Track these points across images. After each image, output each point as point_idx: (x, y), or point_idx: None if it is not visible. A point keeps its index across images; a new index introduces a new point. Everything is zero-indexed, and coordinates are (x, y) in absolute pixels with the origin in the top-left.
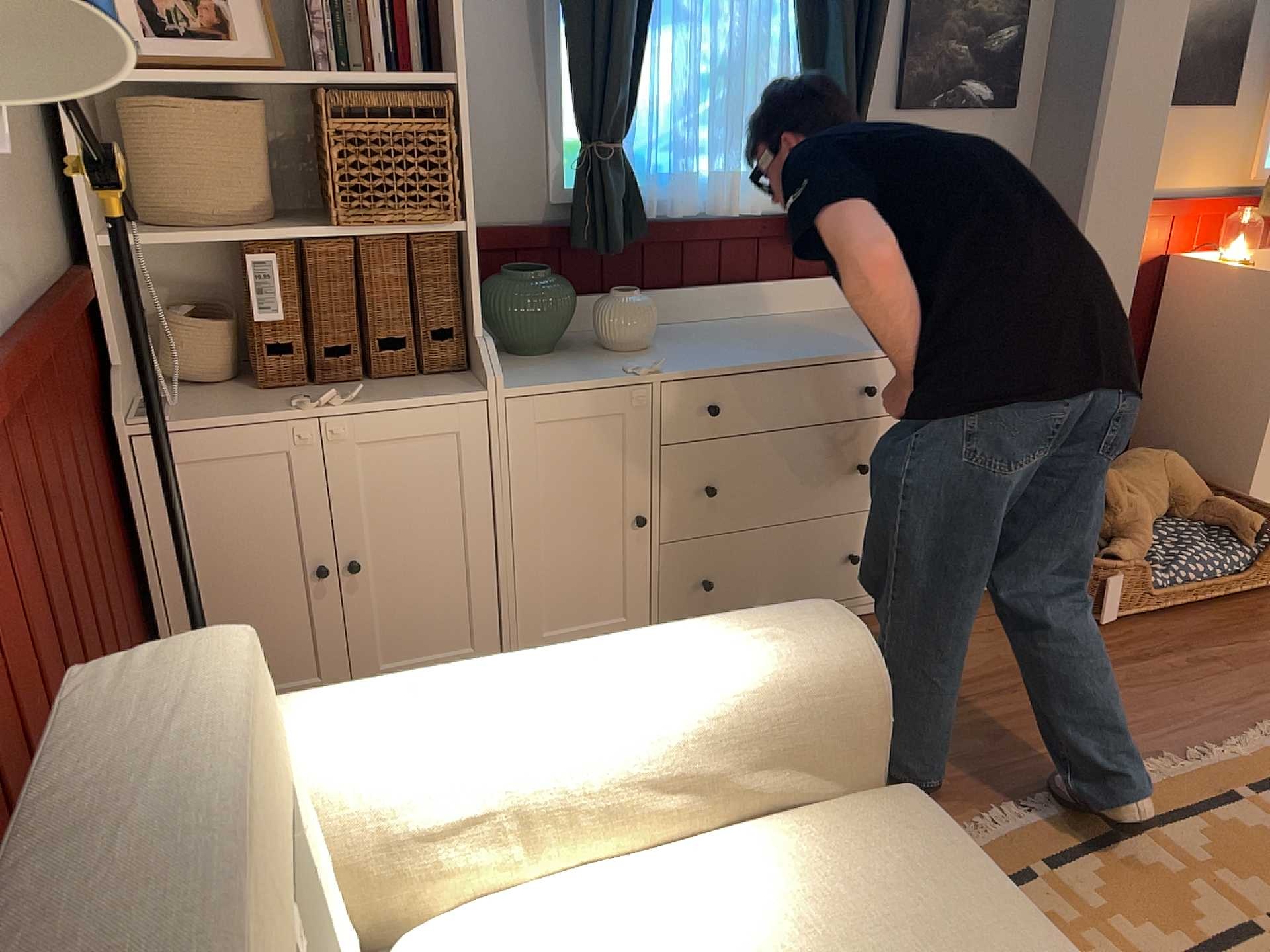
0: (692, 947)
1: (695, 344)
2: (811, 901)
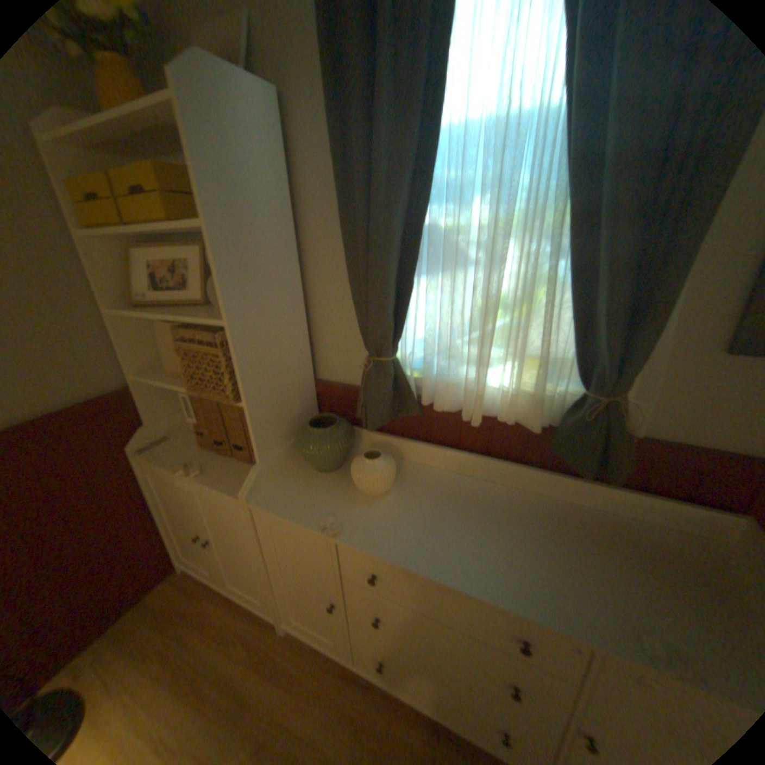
0: None
1: (416, 508)
2: None
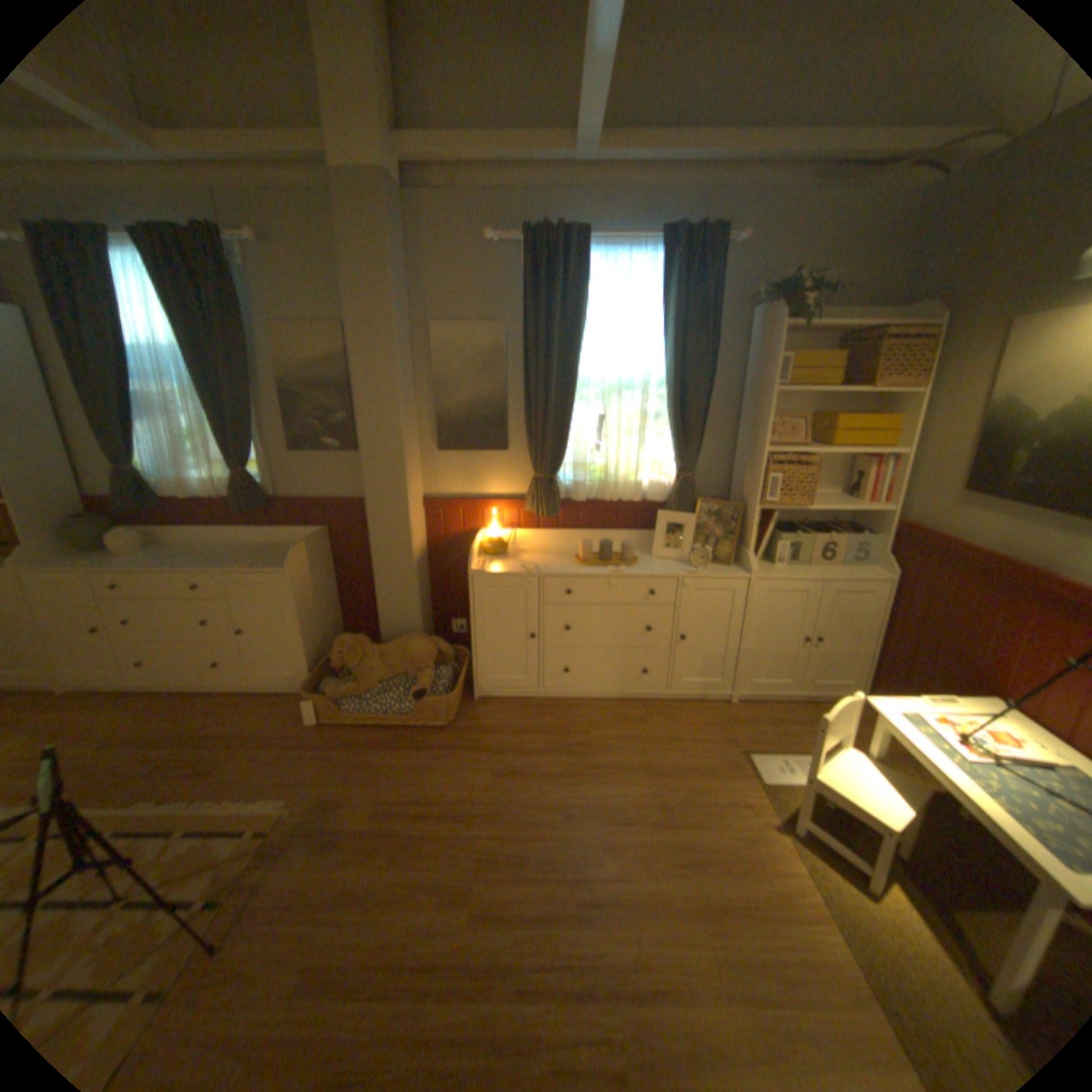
0: None
1: (151, 556)
2: None
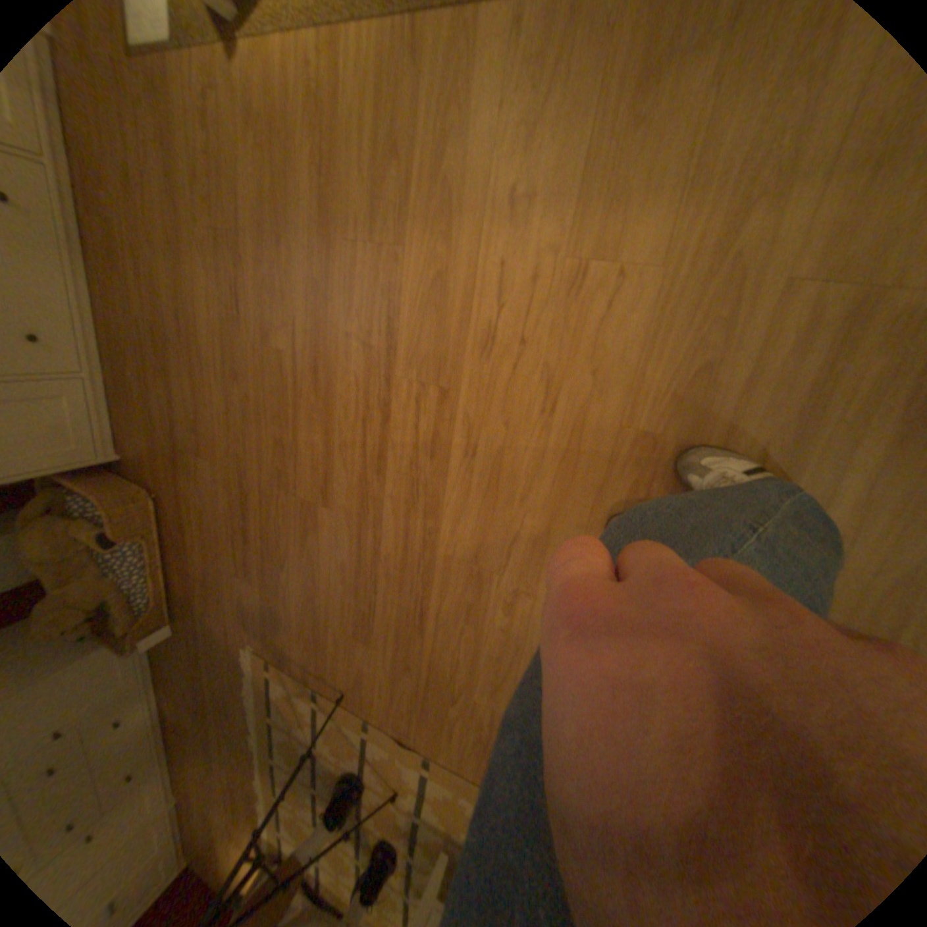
0: None
1: None
2: None
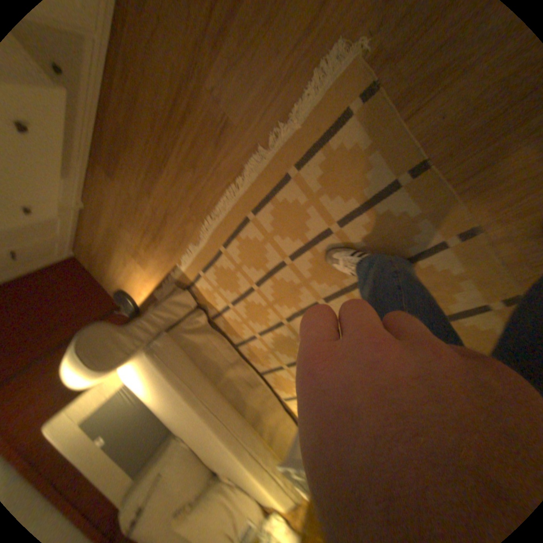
0: (138, 384)
1: None
2: (144, 381)
